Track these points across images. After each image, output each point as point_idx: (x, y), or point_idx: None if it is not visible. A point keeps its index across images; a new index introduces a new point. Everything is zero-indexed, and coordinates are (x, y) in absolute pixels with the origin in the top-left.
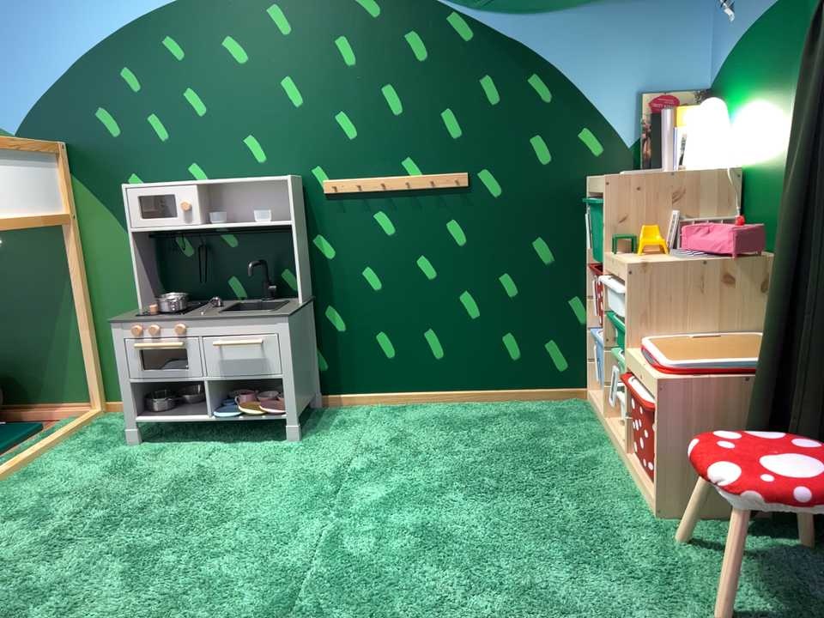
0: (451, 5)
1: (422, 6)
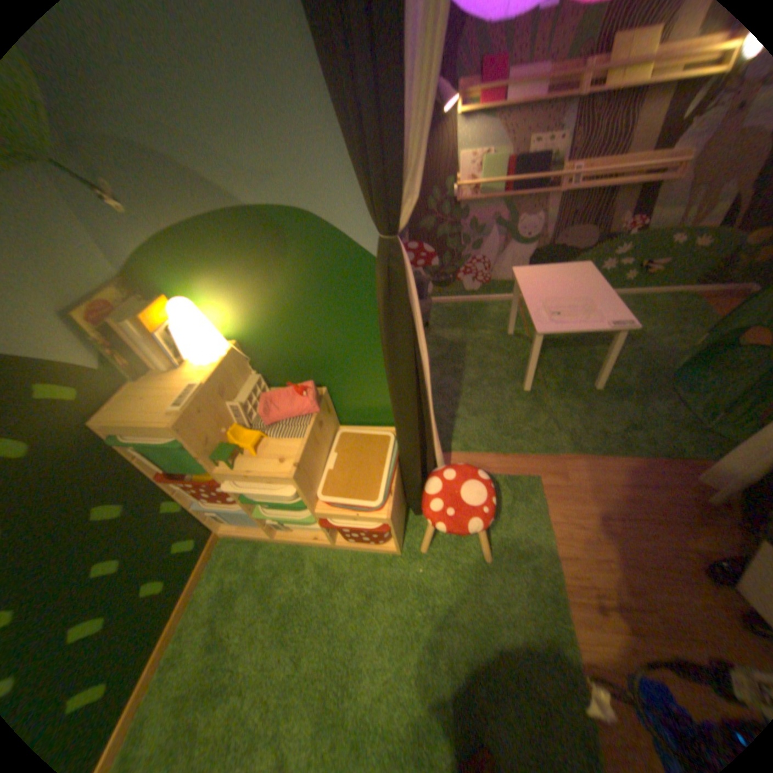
0: None
1: None
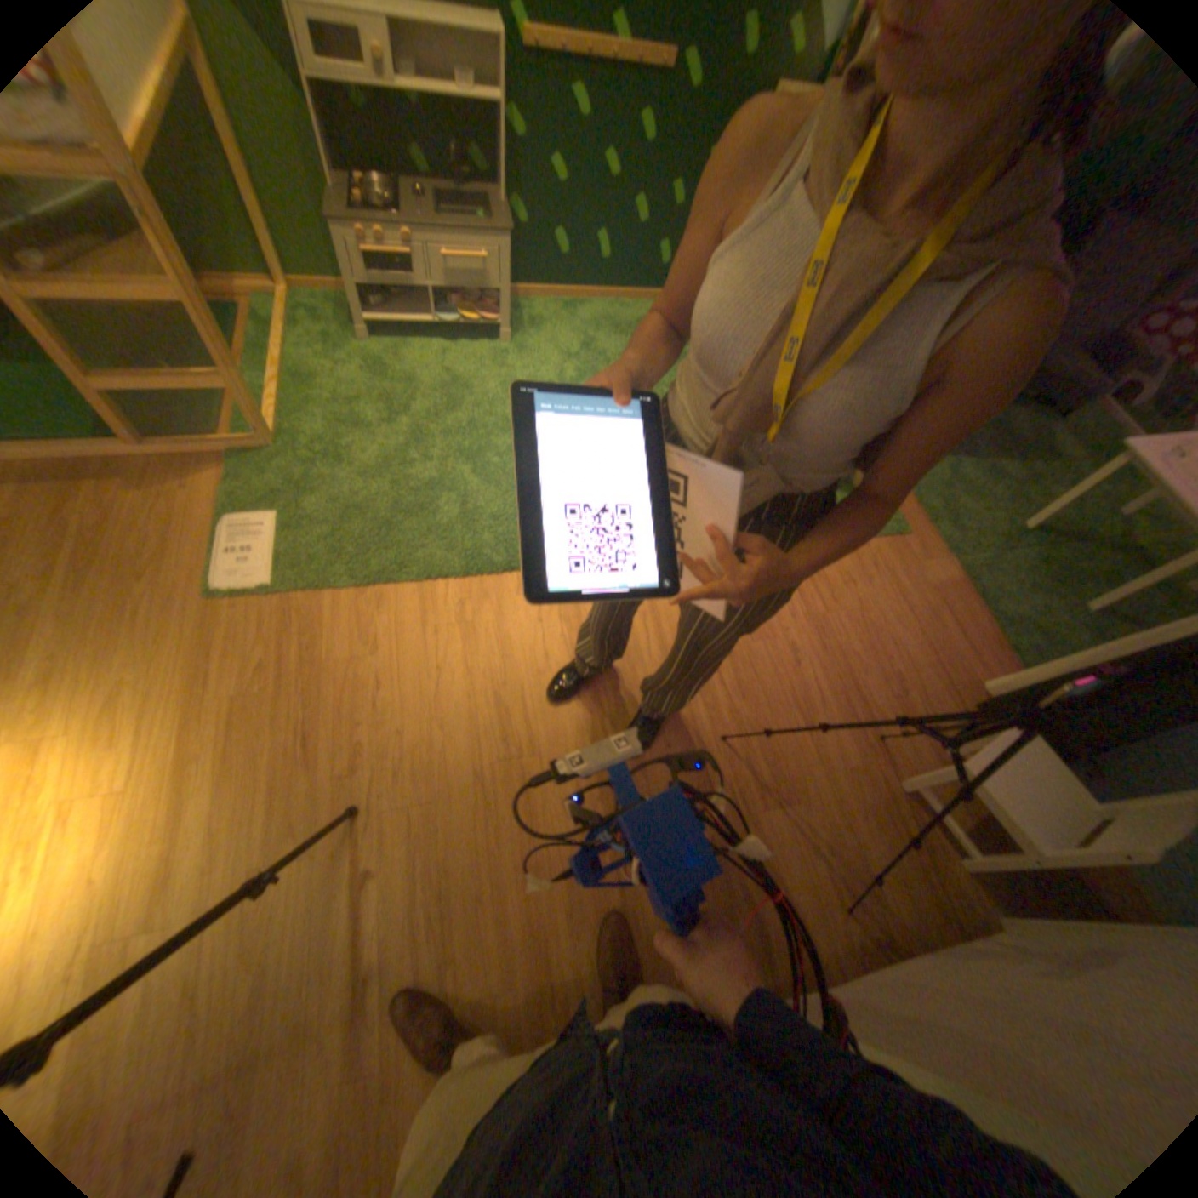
0: None
1: None
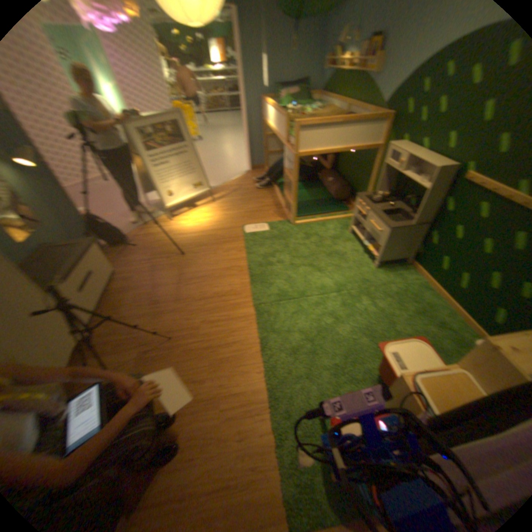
0: None
1: None
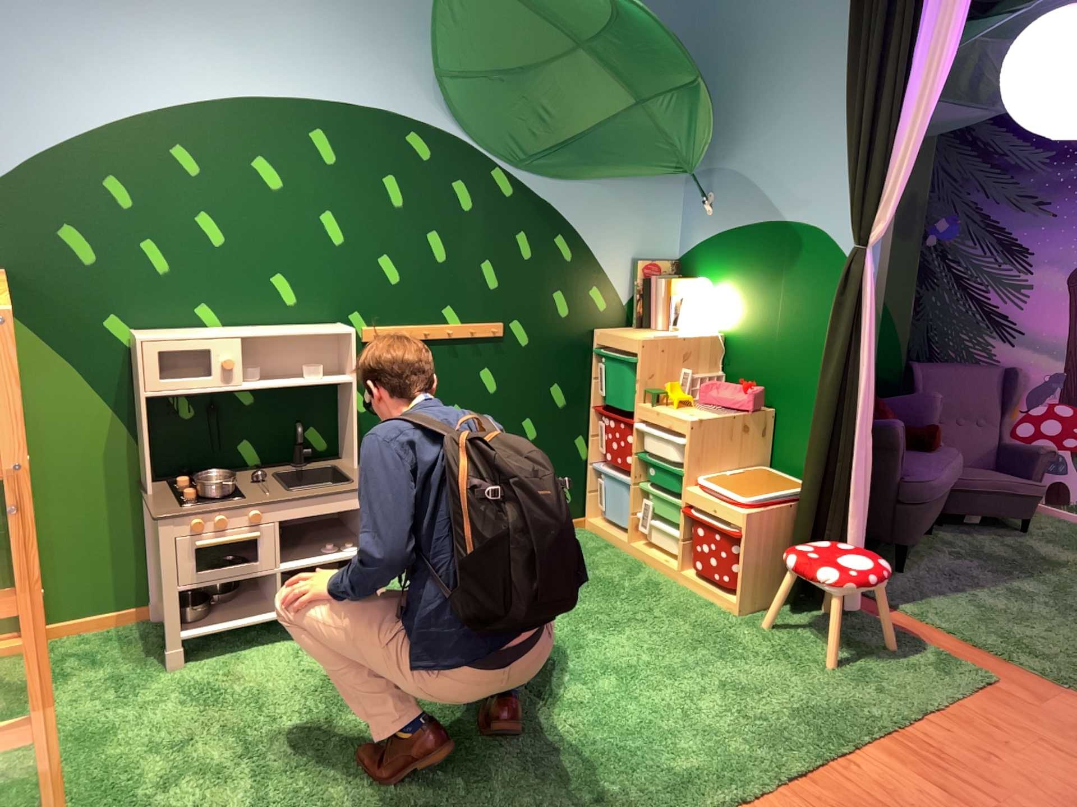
0: (497, 166)
1: (472, 162)
